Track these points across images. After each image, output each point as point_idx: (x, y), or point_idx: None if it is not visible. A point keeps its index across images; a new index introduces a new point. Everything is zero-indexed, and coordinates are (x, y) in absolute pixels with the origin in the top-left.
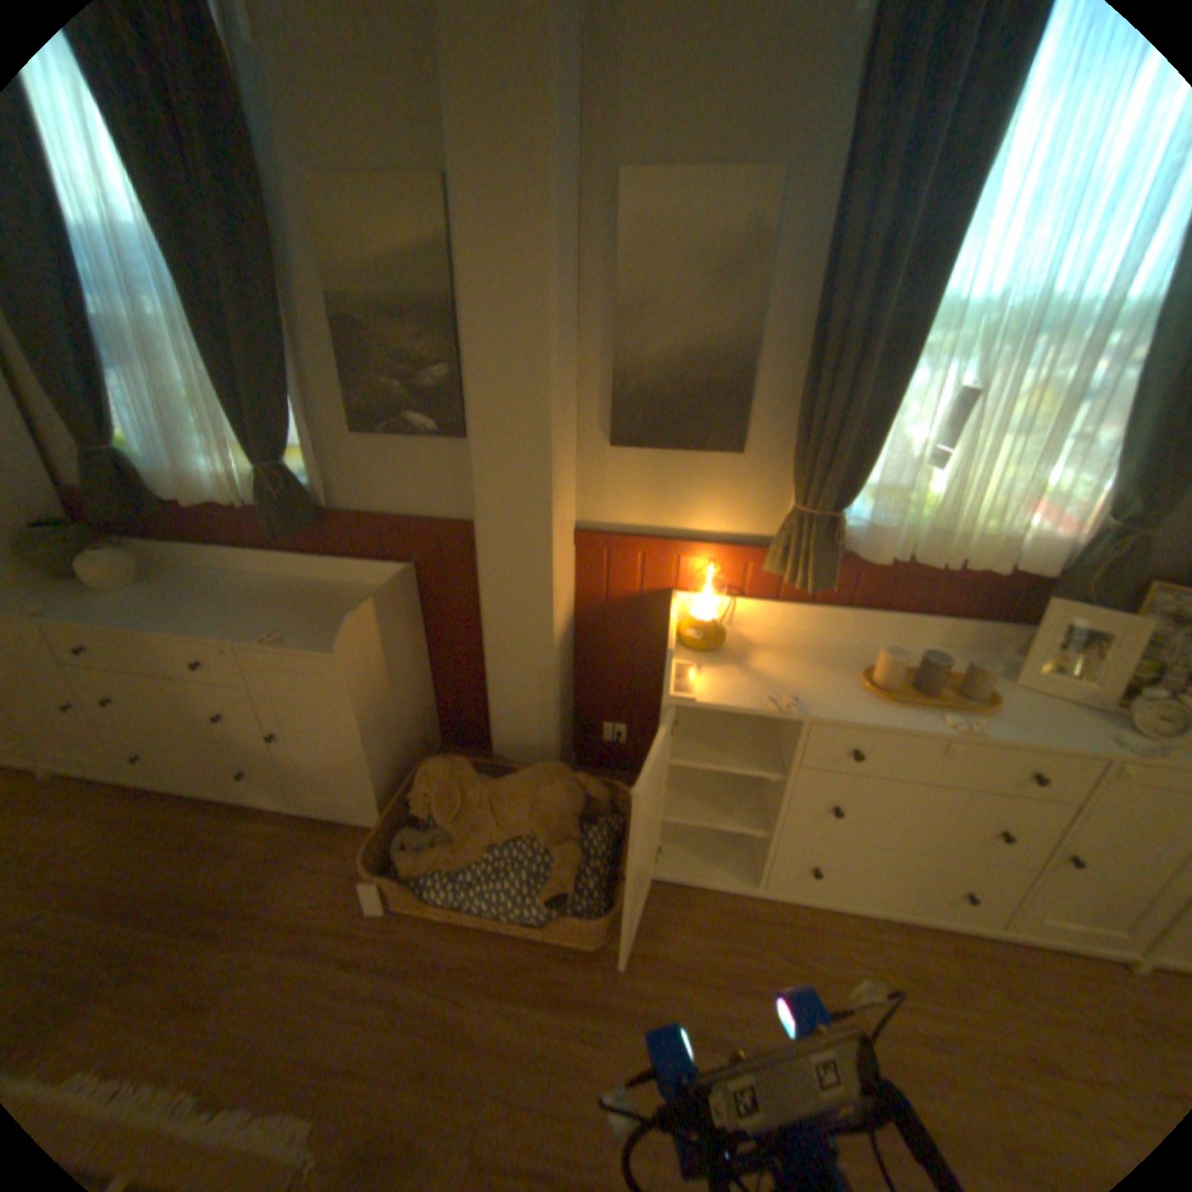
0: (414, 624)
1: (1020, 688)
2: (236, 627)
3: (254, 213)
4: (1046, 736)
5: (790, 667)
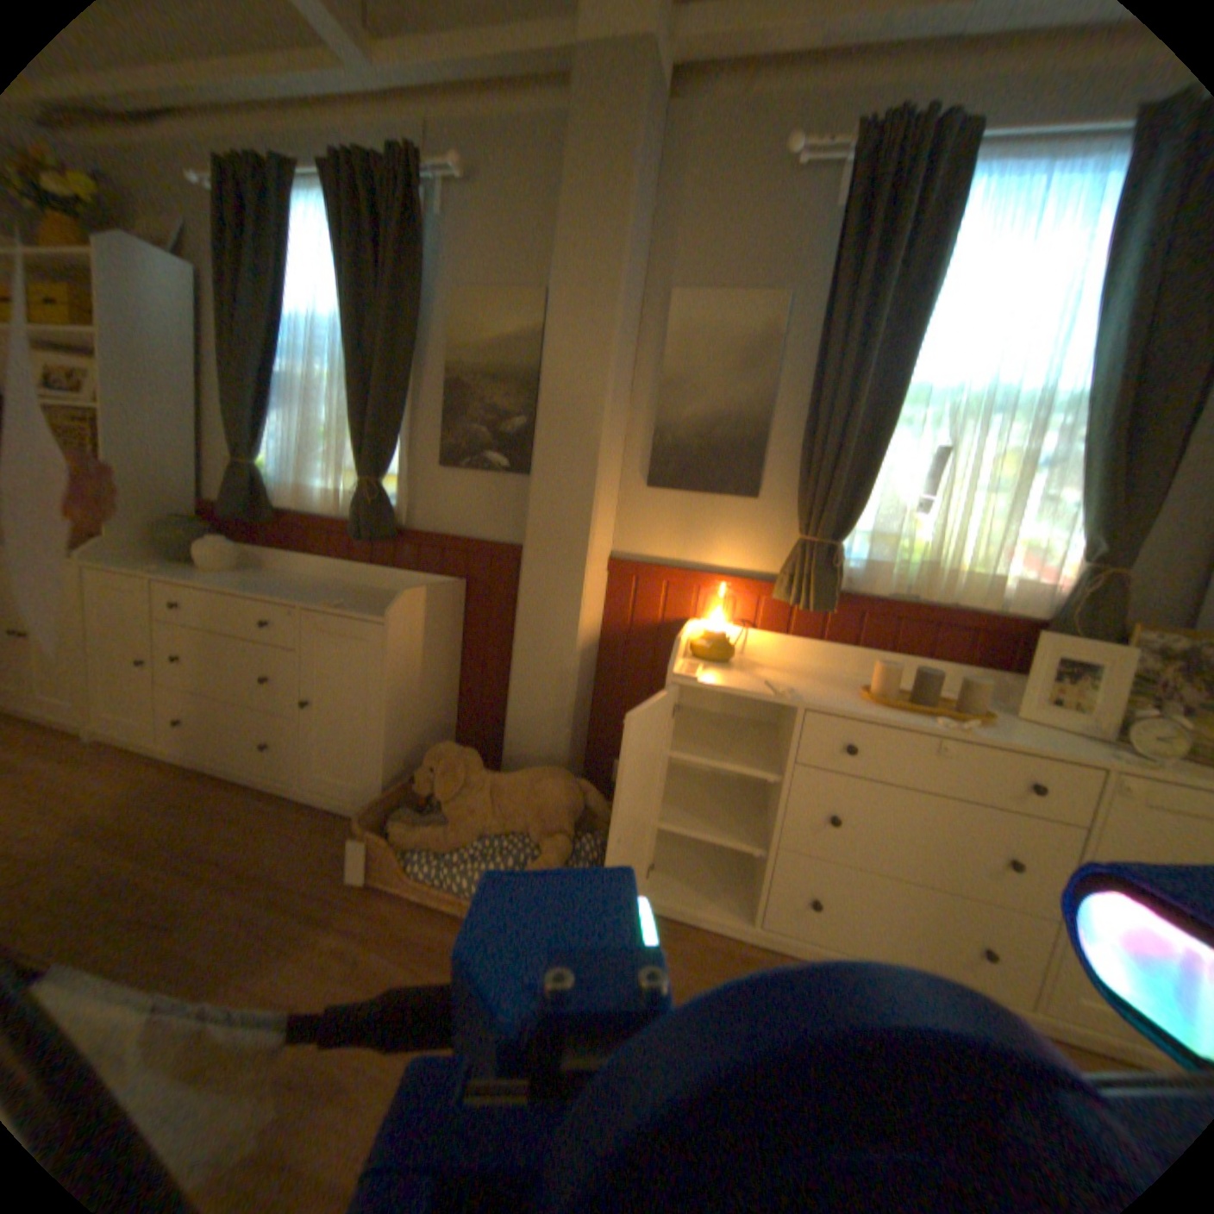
0: (456, 635)
1: (1021, 721)
2: (309, 598)
3: (414, 307)
4: (1040, 746)
5: (793, 681)
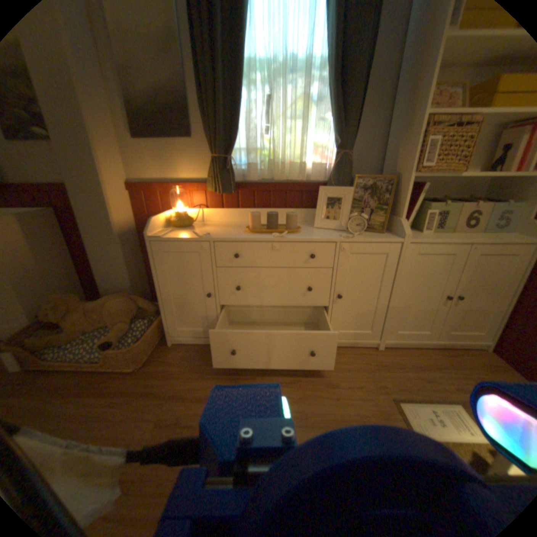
0: (56, 238)
1: (315, 228)
2: None
3: None
4: (312, 237)
5: (218, 229)
